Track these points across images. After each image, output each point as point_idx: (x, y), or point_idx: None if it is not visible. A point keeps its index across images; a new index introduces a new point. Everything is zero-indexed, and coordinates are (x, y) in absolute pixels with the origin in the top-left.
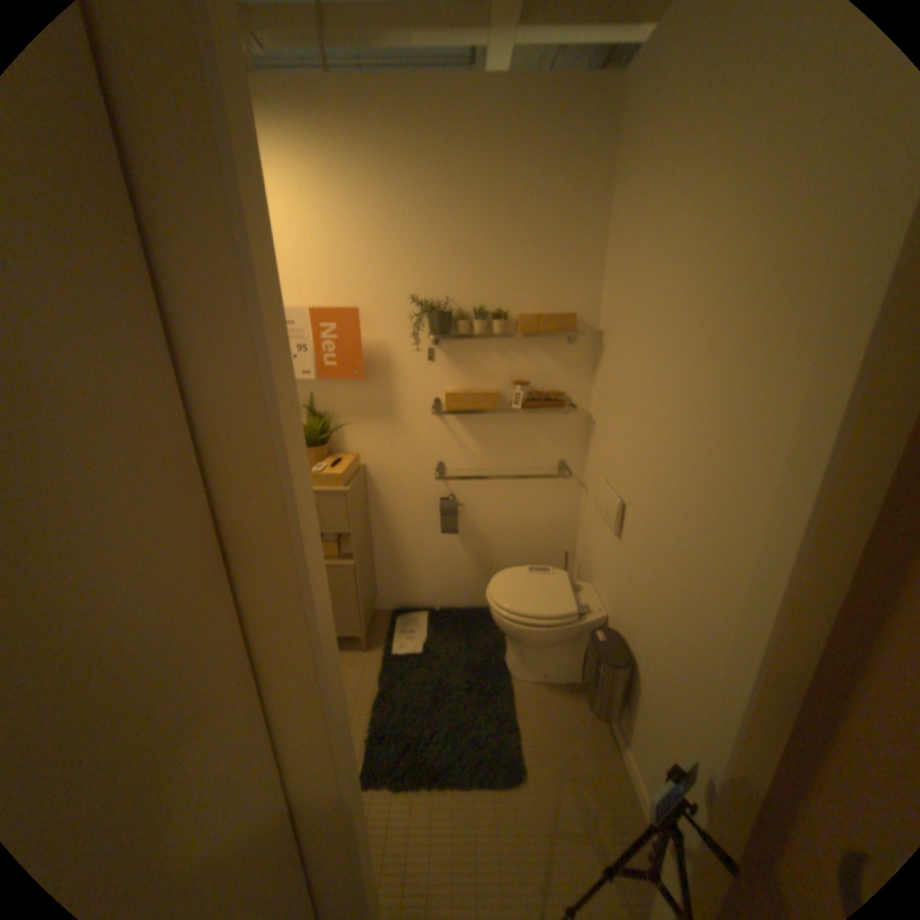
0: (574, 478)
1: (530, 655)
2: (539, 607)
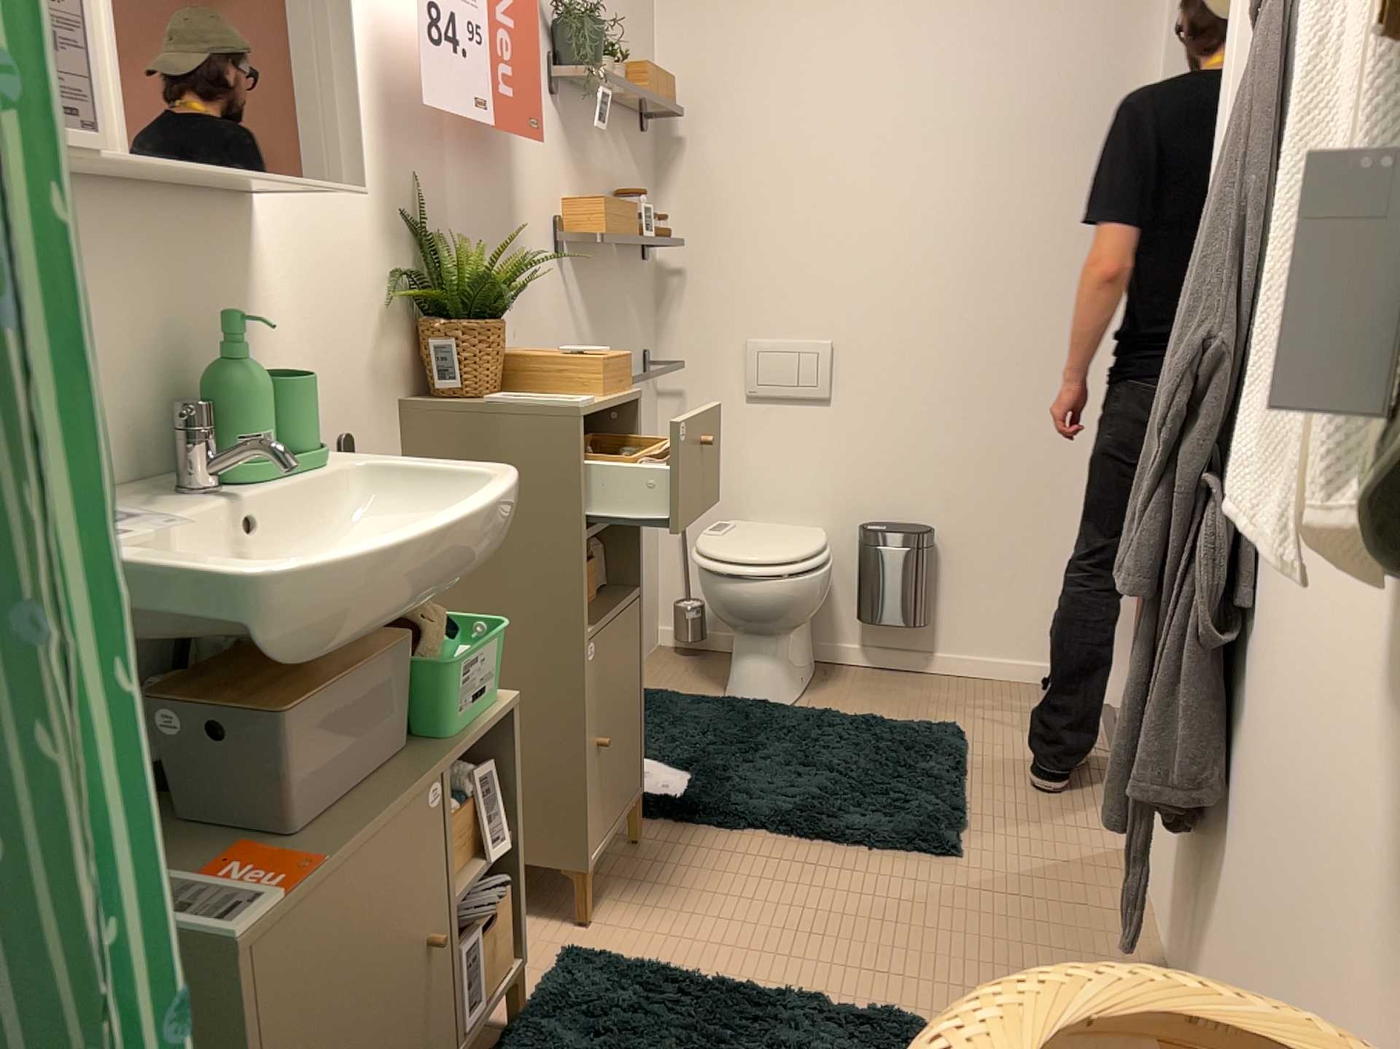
0: (655, 389)
1: (791, 652)
2: (808, 543)
